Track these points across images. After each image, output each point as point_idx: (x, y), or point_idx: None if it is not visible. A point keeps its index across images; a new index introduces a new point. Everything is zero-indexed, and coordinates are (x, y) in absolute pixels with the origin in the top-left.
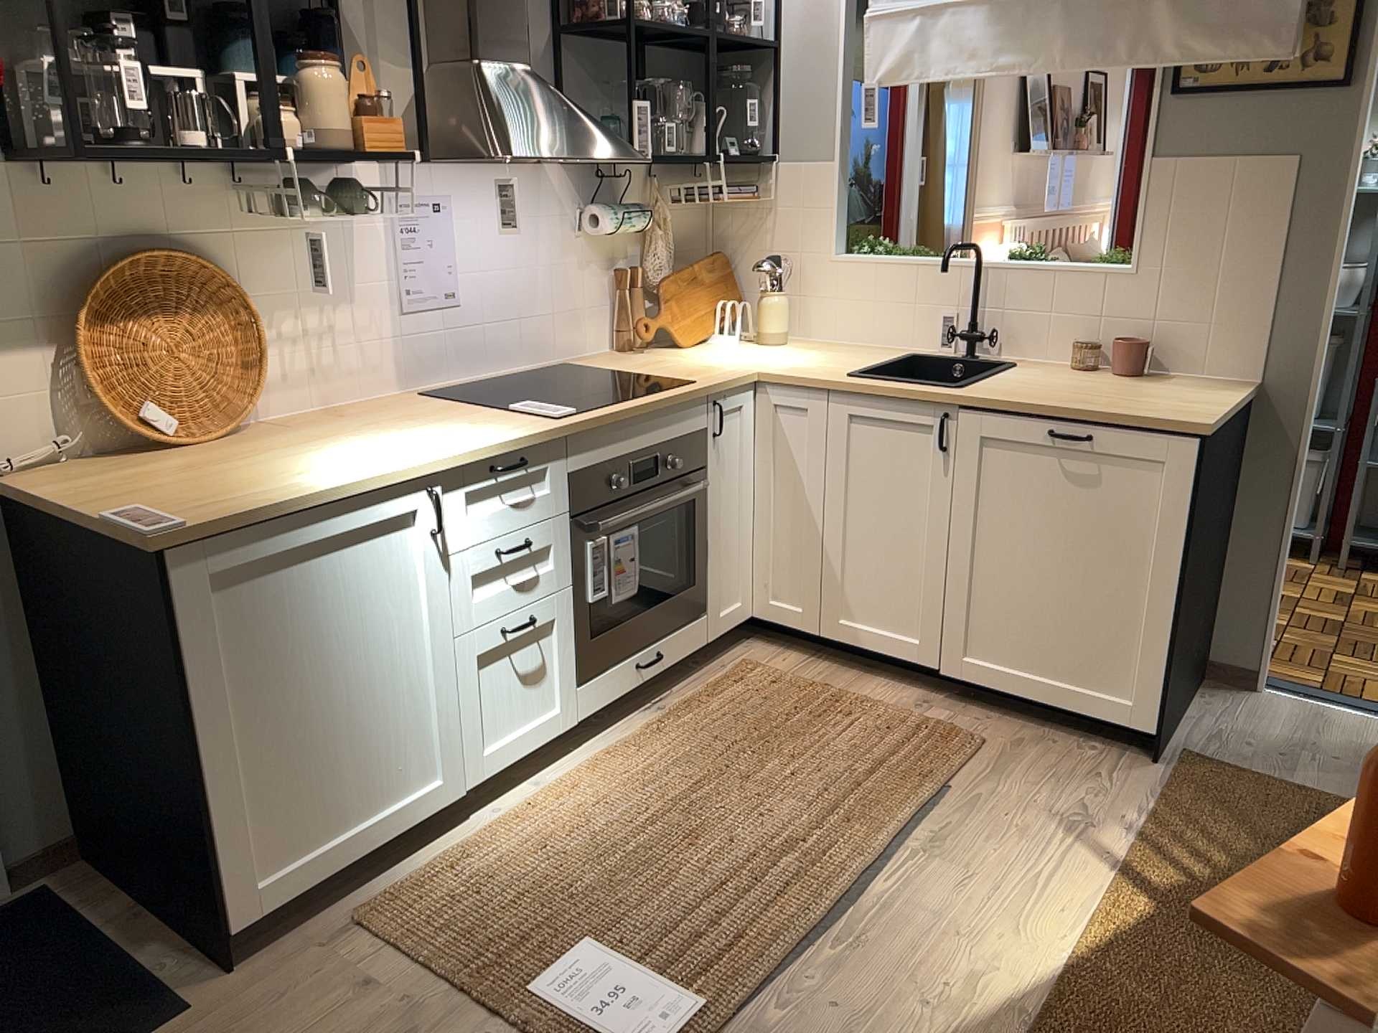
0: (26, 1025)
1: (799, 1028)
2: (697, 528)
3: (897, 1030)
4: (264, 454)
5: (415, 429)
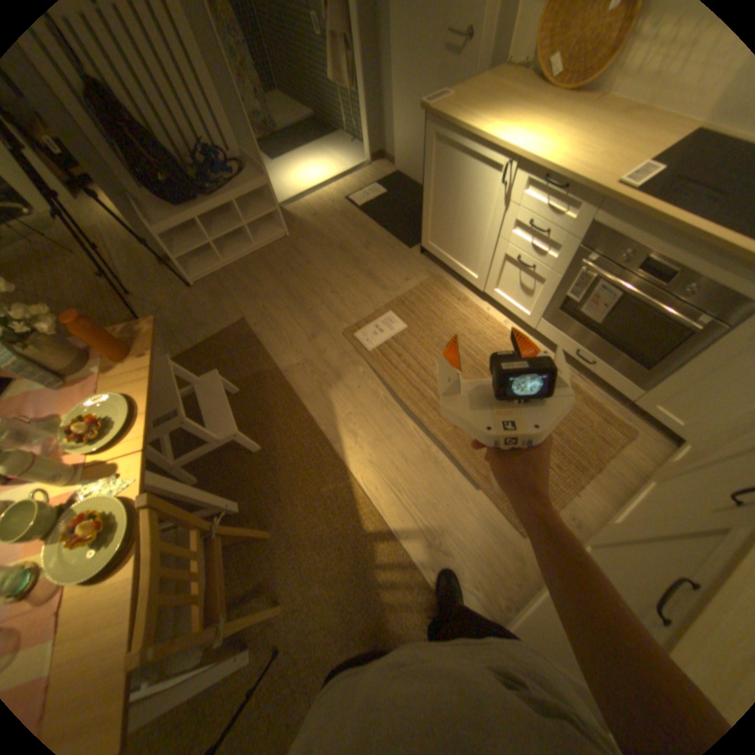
0: (413, 224)
1: (355, 374)
2: (681, 349)
3: (344, 400)
4: (537, 104)
5: (591, 136)
